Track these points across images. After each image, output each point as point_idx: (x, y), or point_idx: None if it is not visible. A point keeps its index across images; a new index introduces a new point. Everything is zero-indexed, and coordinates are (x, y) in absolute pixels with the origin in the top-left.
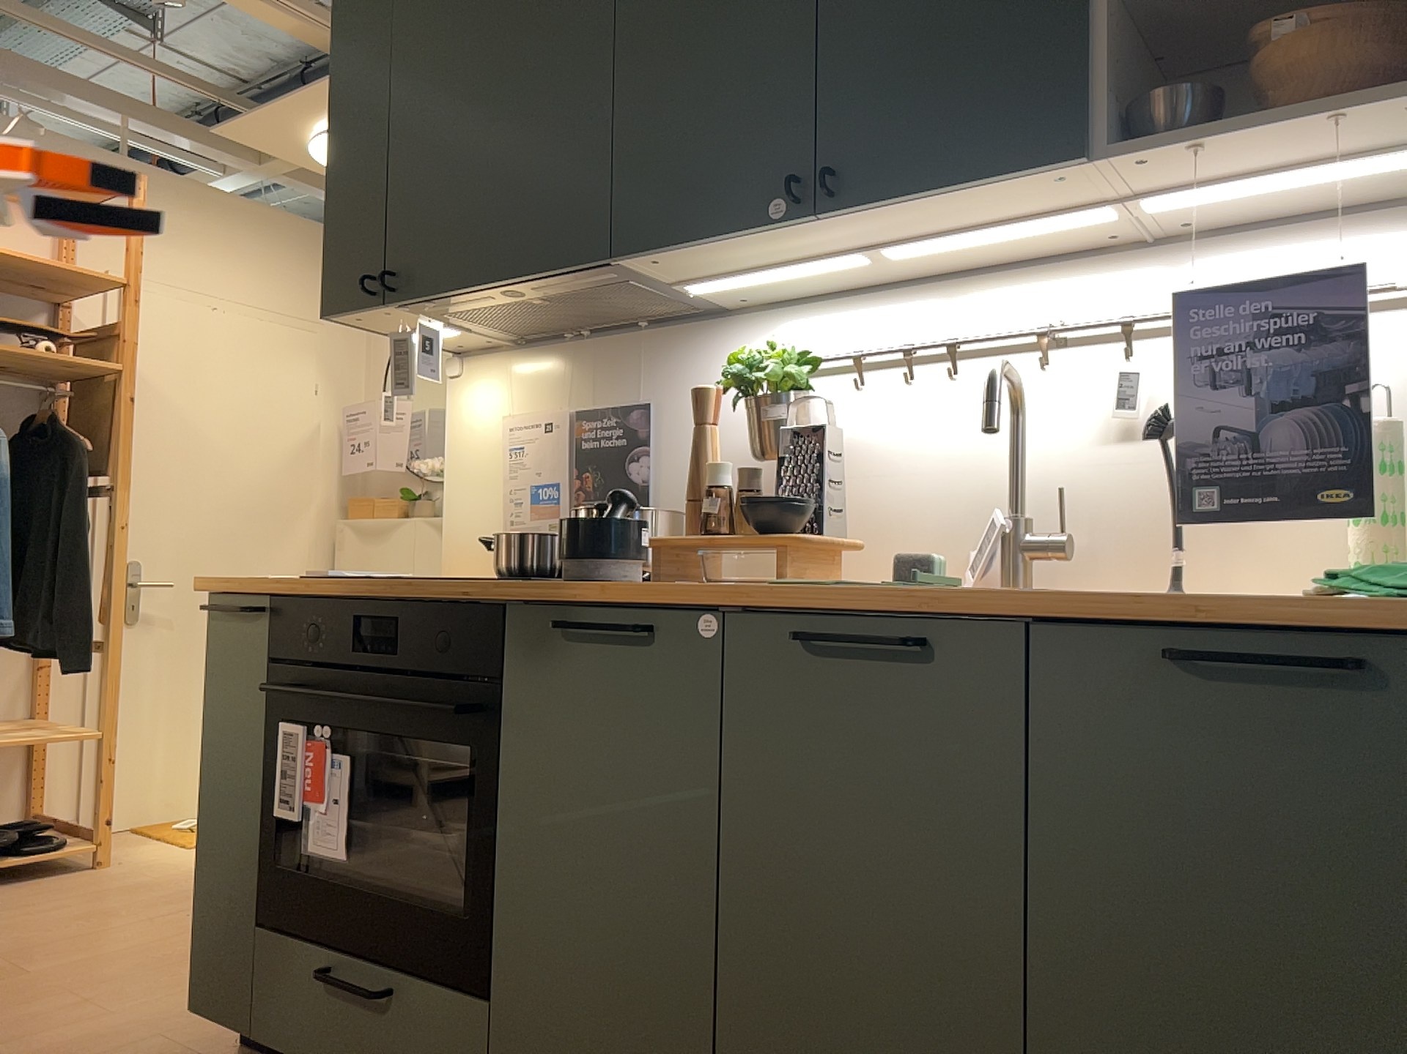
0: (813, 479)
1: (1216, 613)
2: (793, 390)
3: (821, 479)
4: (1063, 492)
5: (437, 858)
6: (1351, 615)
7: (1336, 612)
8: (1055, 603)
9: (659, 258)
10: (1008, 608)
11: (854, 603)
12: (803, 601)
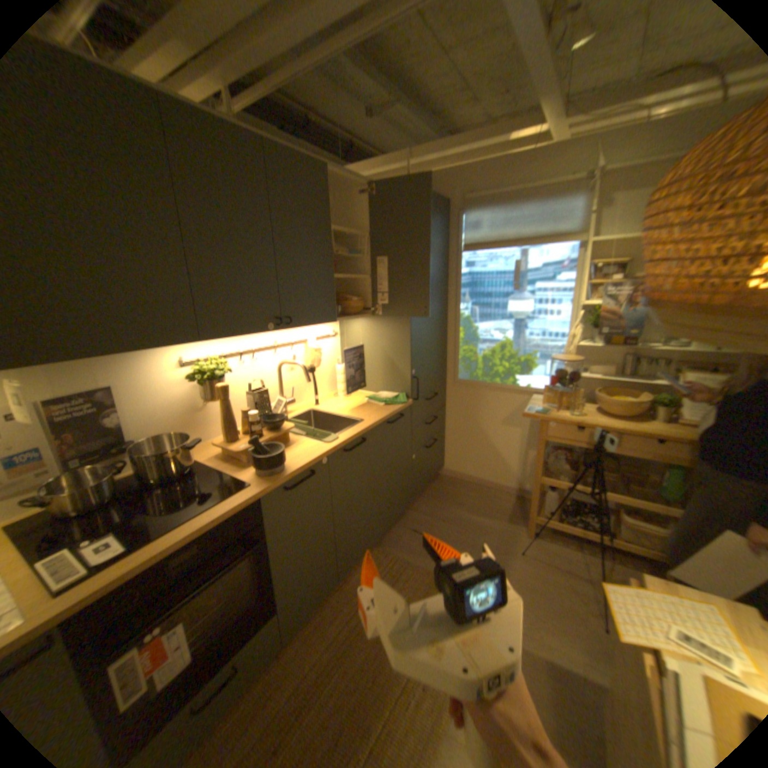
0: (266, 407)
1: (392, 414)
2: (220, 374)
3: (265, 406)
4: (294, 388)
5: (225, 611)
6: (397, 408)
7: (400, 409)
8: (379, 422)
9: (211, 338)
10: (373, 426)
11: (349, 438)
12: (345, 443)
